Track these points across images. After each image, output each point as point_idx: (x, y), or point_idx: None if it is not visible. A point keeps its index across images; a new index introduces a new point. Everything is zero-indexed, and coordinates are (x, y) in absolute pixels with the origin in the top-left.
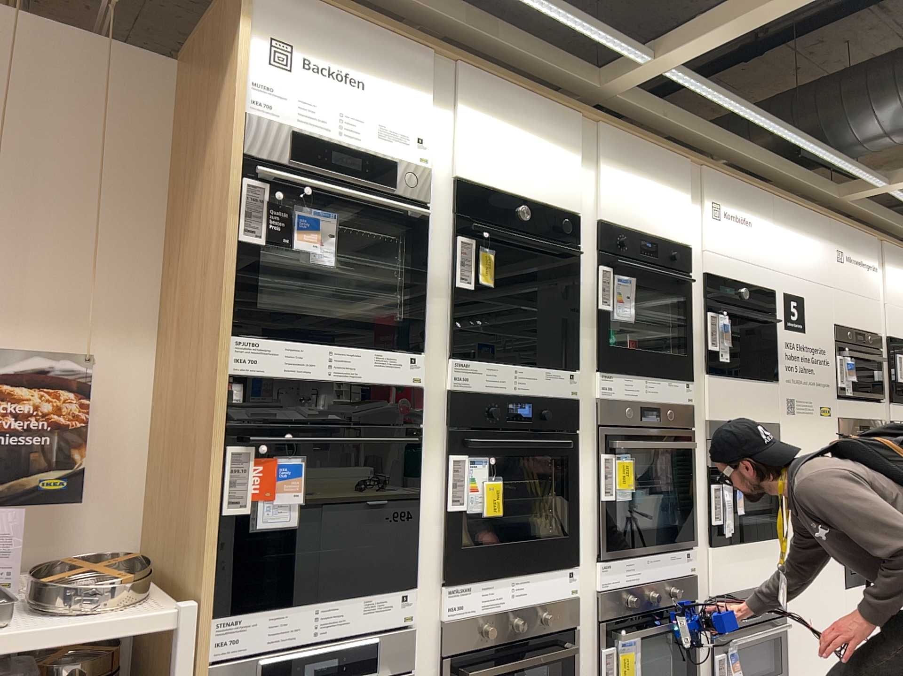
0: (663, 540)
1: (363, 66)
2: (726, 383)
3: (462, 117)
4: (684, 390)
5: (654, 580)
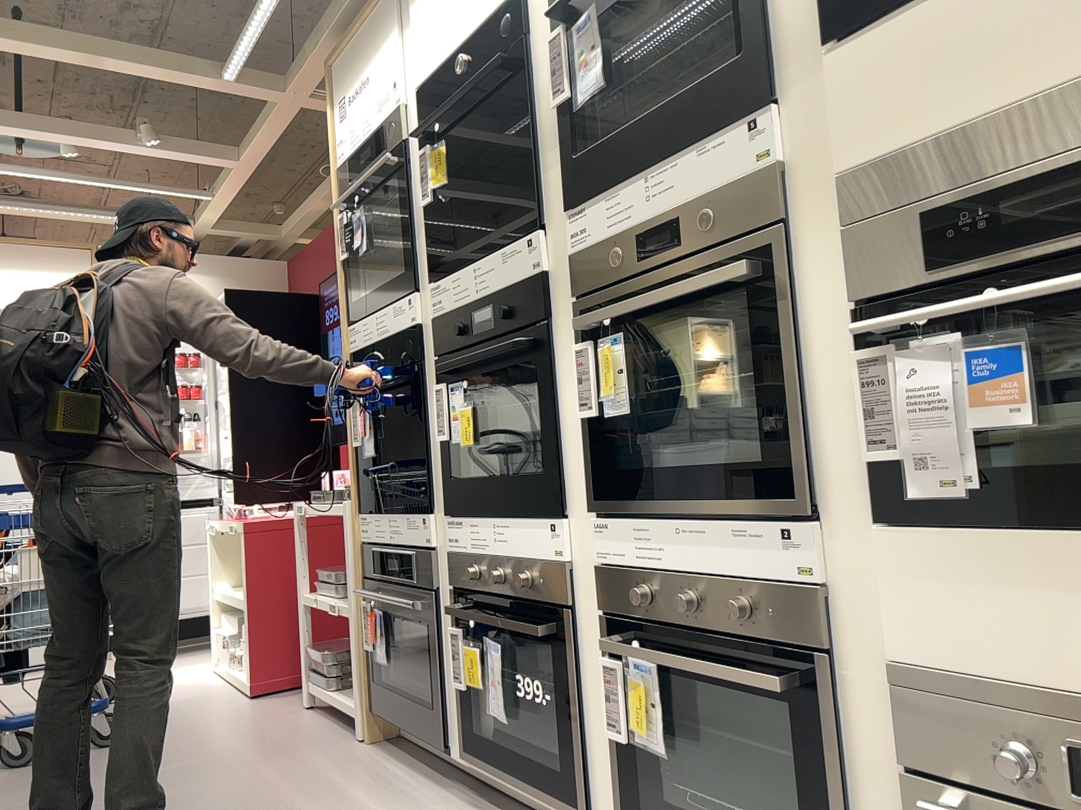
0: (709, 491)
1: (365, 63)
2: (906, 24)
3: (411, 22)
4: (740, 142)
5: (698, 572)
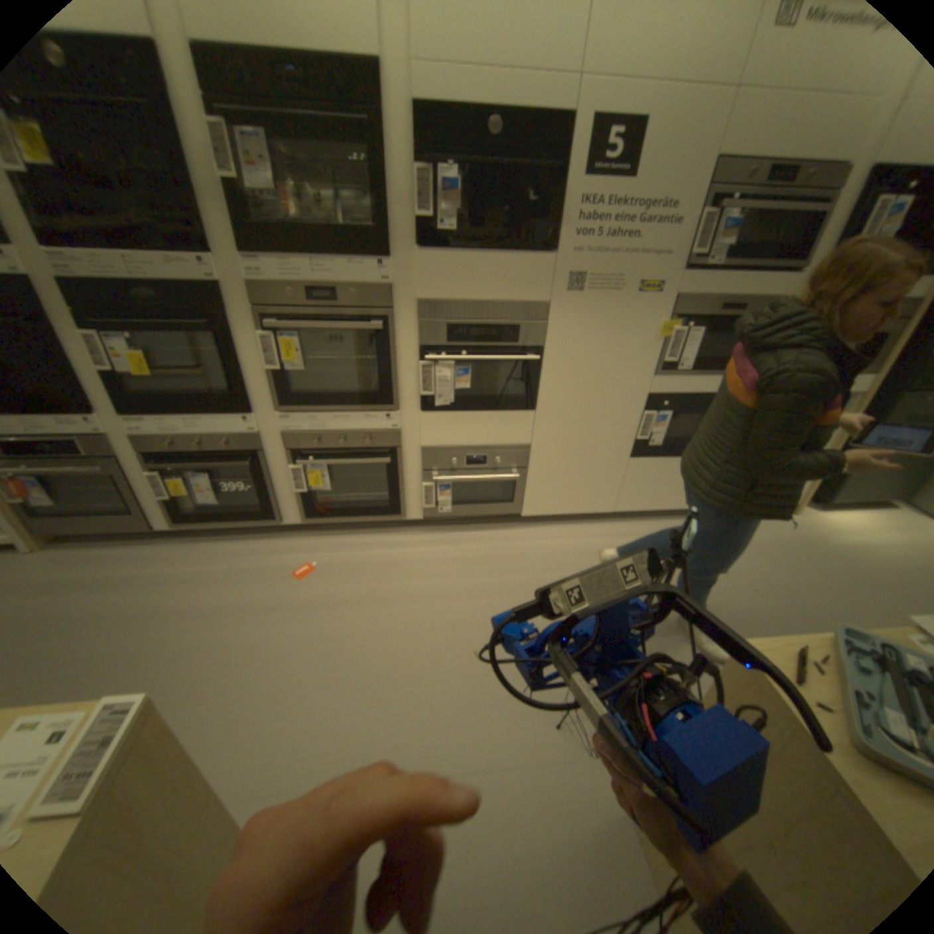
0: (352, 404)
1: None
2: (450, 258)
3: None
4: (374, 269)
5: (345, 431)
